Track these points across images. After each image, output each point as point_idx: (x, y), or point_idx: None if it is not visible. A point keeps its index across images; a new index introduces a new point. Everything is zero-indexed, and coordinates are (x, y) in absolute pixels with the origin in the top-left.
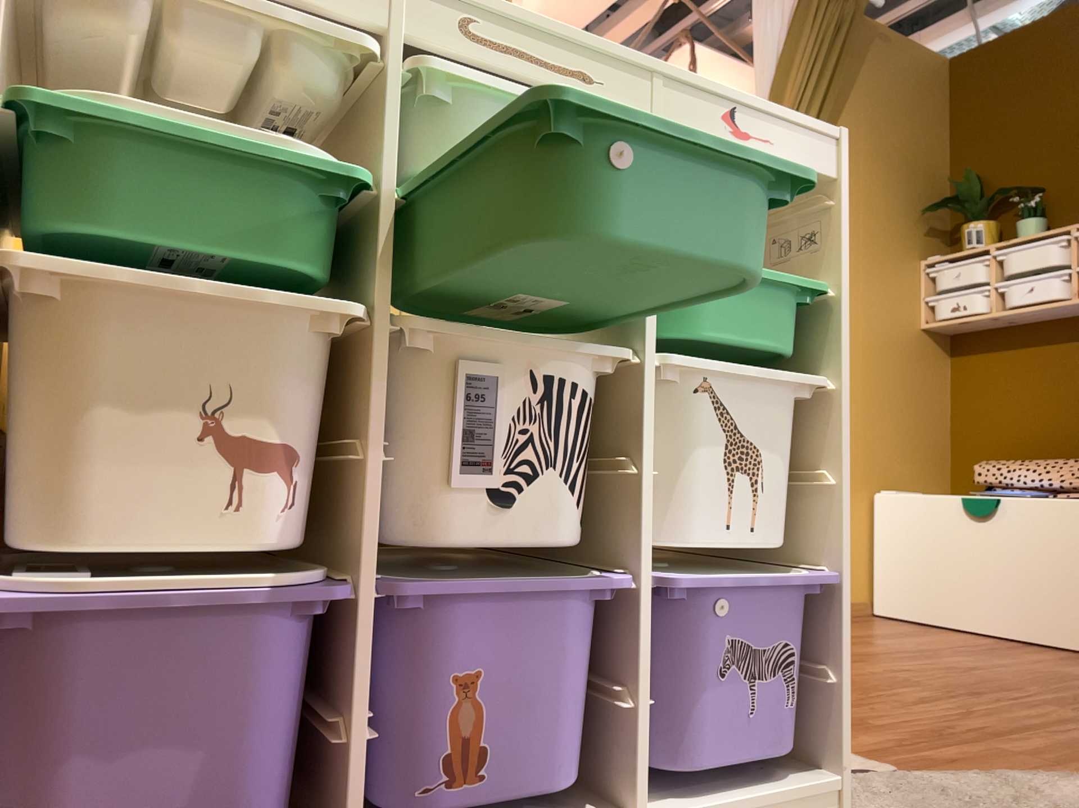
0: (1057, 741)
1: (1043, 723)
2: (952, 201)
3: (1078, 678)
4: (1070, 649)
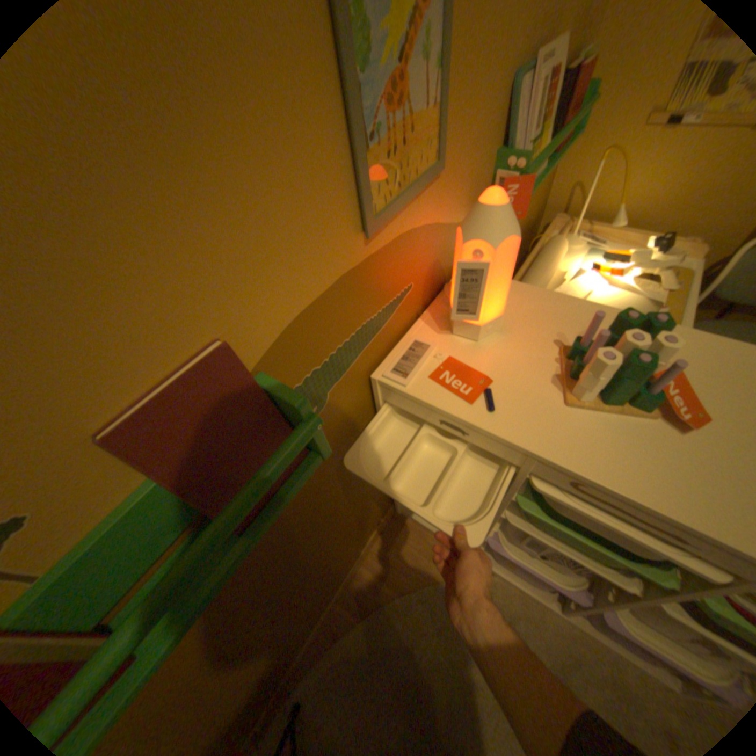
0: None
1: None
2: None
3: None
4: None
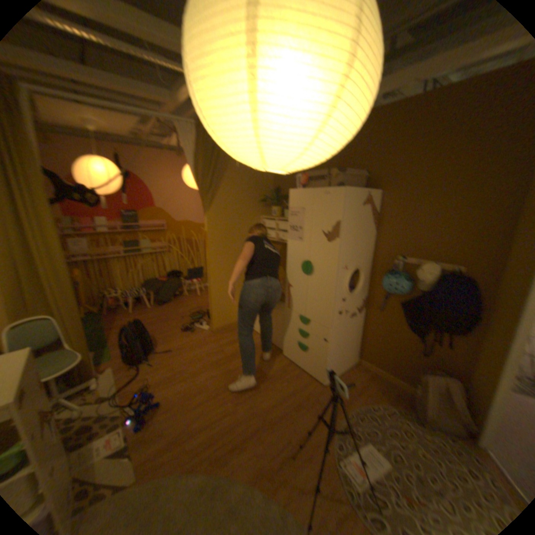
0: (207, 443)
1: (216, 426)
2: (271, 199)
3: (260, 377)
4: (278, 349)
